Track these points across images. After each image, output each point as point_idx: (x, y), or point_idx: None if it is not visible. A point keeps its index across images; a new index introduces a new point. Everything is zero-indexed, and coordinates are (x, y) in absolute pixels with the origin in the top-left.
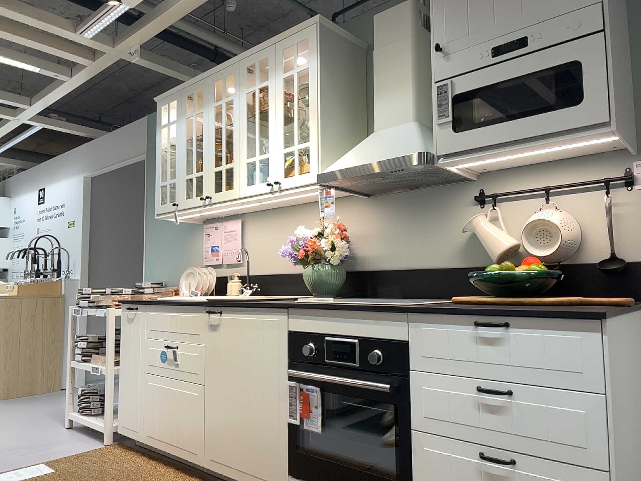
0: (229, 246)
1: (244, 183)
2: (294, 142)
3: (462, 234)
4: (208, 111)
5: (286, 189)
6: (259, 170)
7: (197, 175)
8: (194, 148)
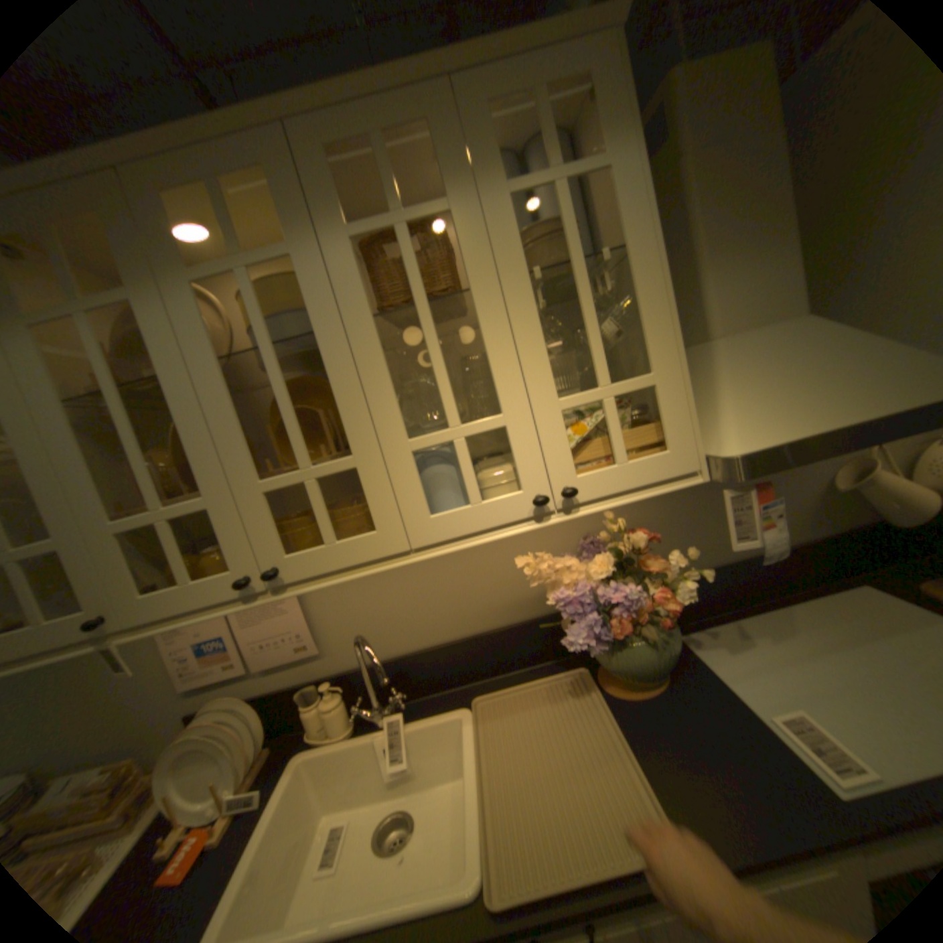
0: (264, 630)
1: (421, 508)
2: (601, 379)
3: (814, 491)
4: (155, 296)
5: (587, 501)
6: (471, 465)
7: (176, 513)
8: (120, 425)
